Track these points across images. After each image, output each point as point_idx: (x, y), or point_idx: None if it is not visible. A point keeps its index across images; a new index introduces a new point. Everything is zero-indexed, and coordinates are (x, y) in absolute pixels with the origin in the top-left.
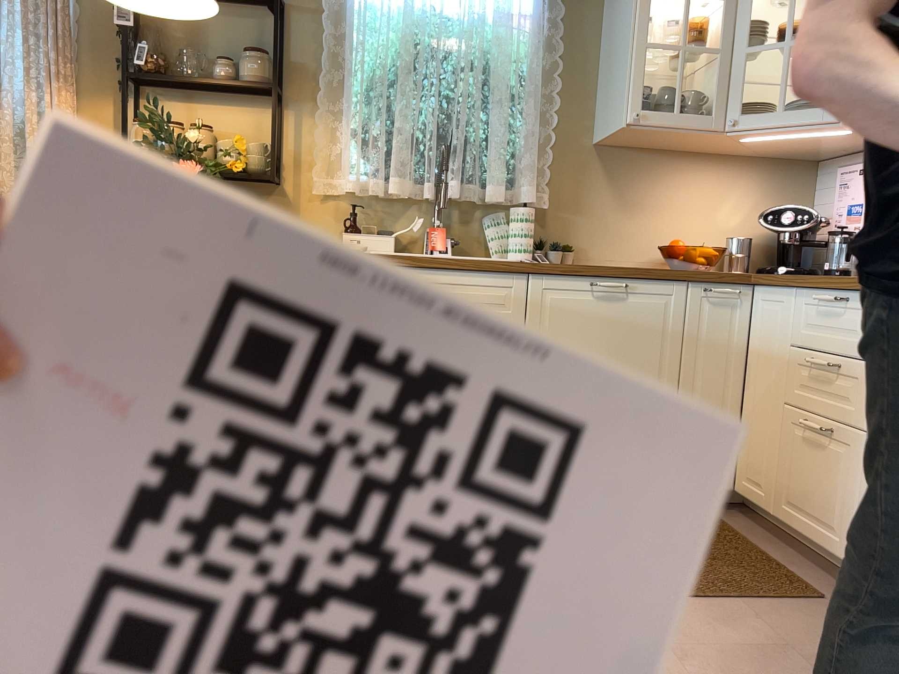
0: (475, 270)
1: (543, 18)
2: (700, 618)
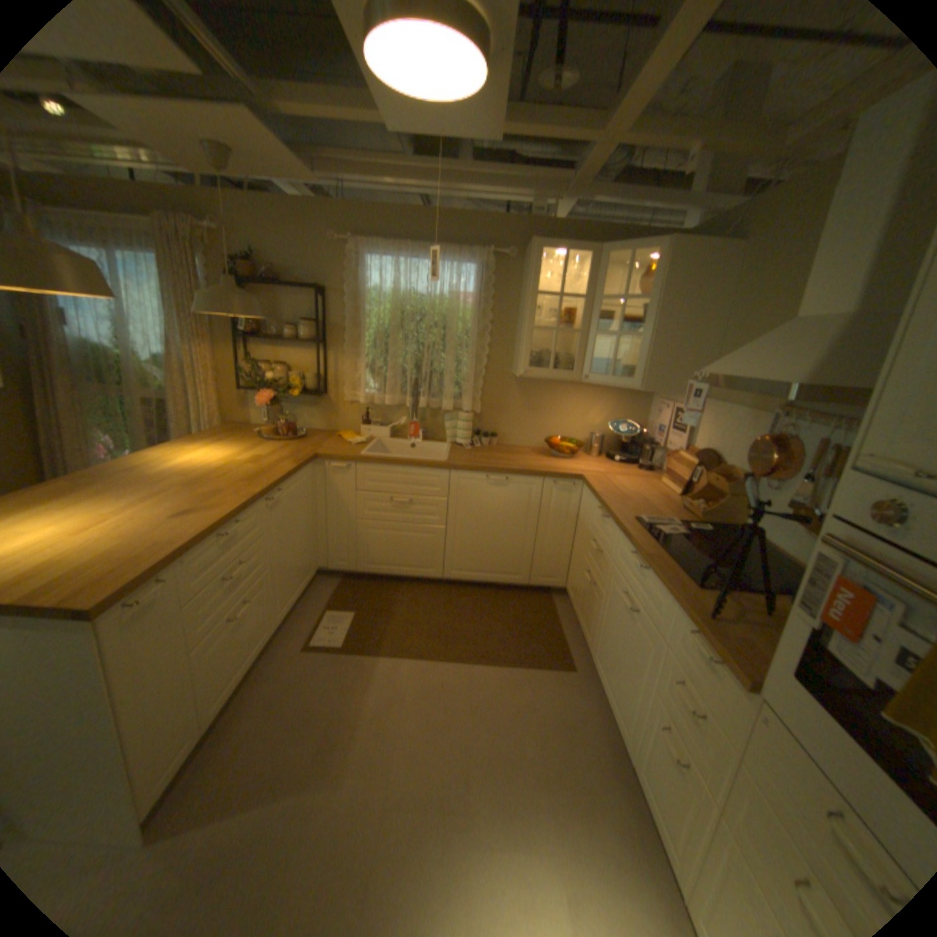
0: (418, 468)
1: (479, 298)
2: (499, 681)
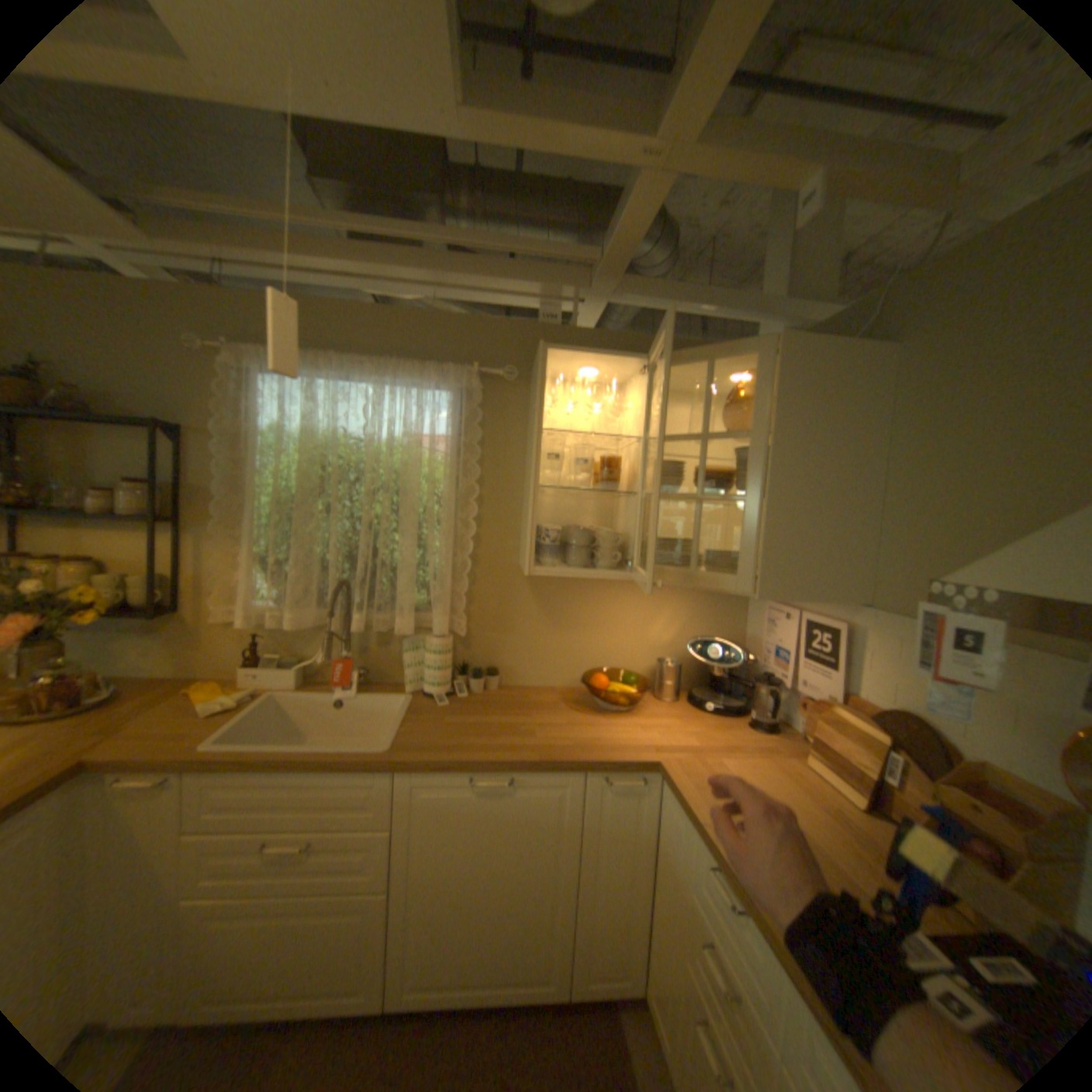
0: (325, 771)
1: (459, 442)
2: None
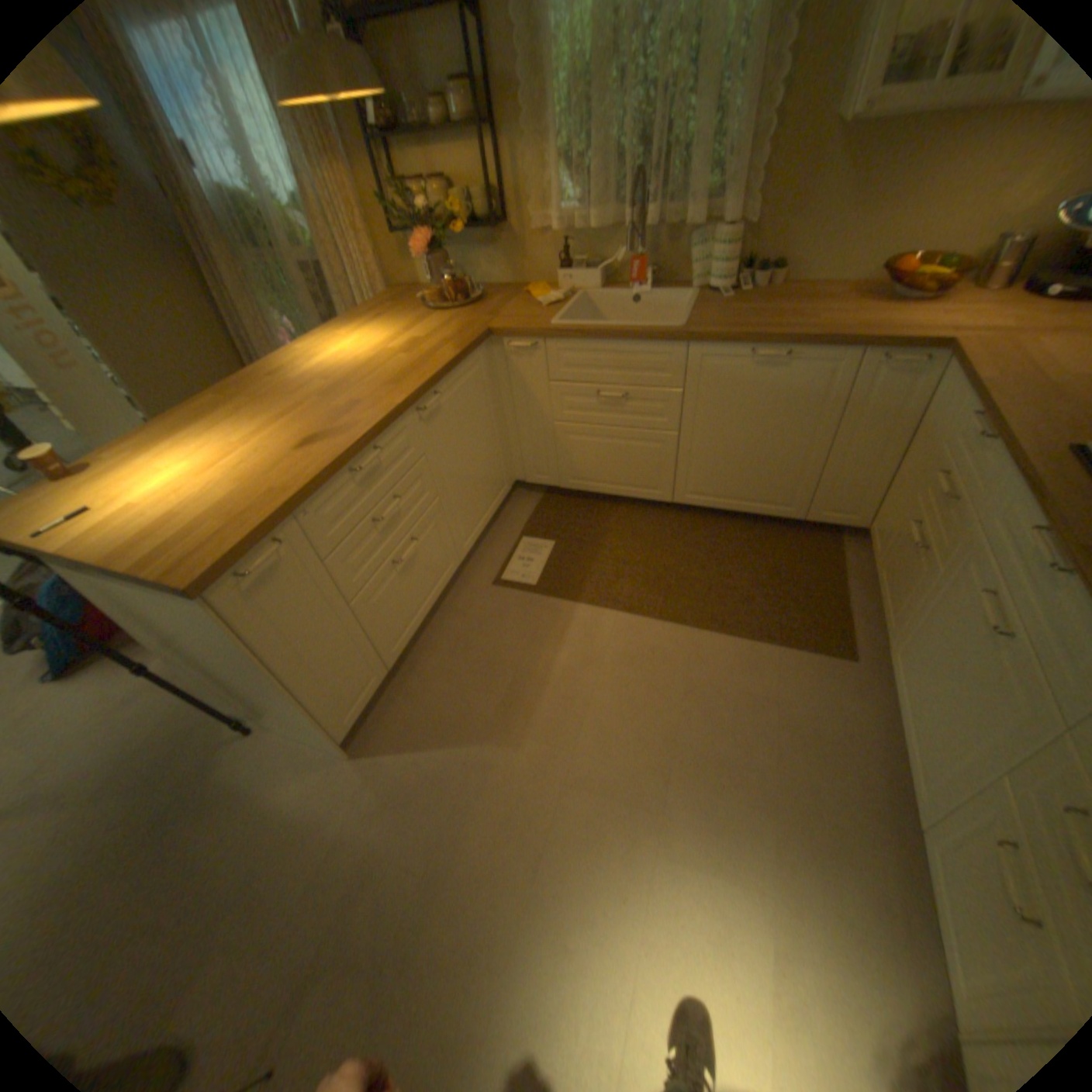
0: (636, 341)
1: None
2: (733, 656)
